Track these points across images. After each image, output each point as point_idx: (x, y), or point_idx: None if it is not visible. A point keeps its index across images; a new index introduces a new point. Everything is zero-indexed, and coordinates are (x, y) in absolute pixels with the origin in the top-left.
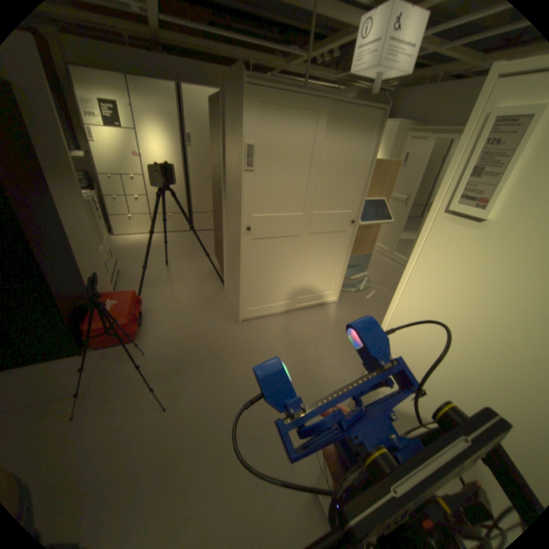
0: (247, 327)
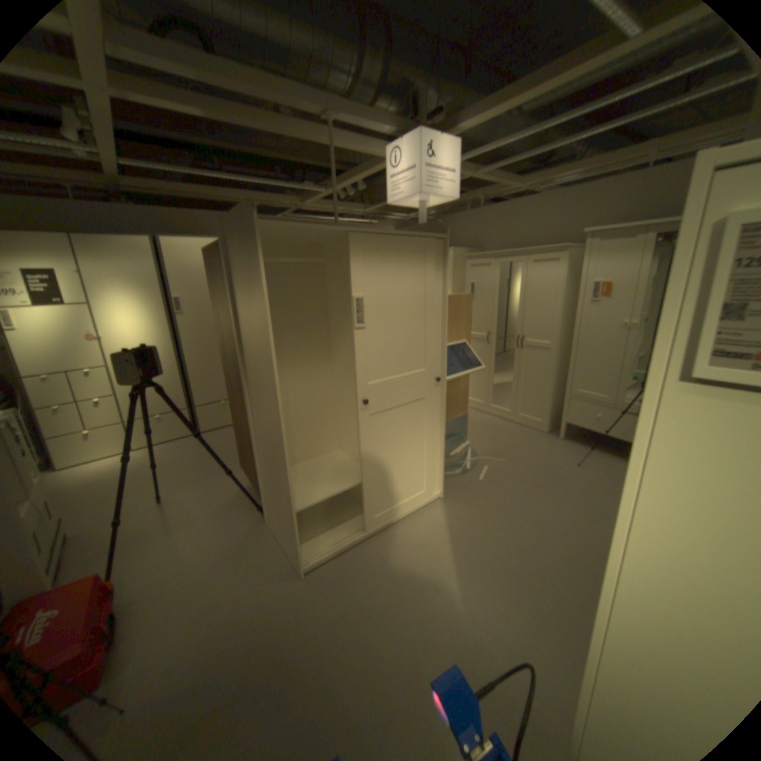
0: (315, 583)
